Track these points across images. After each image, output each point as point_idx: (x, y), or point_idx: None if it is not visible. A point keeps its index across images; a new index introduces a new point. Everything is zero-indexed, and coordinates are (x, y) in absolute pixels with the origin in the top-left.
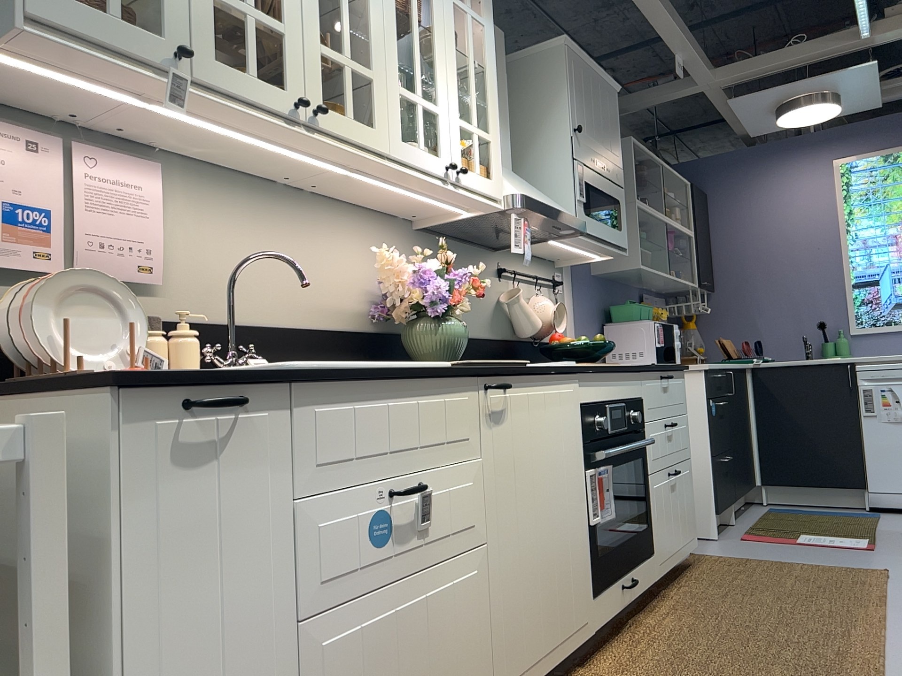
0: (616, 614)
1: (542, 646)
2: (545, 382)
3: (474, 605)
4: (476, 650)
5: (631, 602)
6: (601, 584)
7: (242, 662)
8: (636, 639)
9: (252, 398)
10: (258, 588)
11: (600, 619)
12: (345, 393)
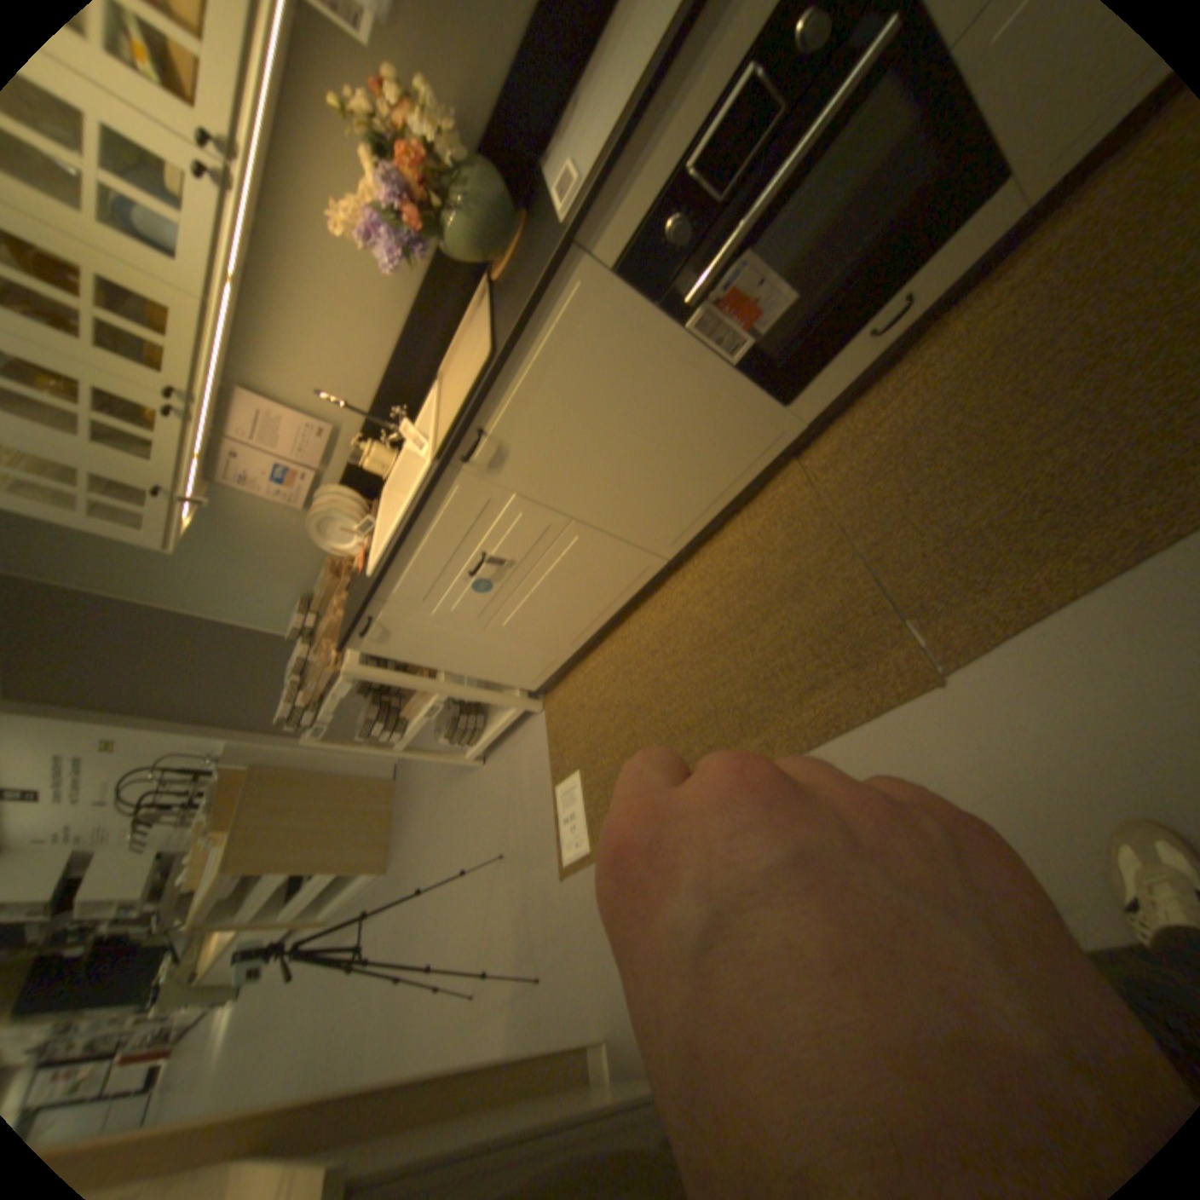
0: (864, 370)
1: (704, 502)
2: (522, 354)
3: (594, 548)
4: (618, 557)
5: (914, 322)
6: (802, 380)
7: (478, 646)
8: (902, 385)
9: (374, 612)
10: (457, 634)
11: (815, 409)
12: (397, 574)
